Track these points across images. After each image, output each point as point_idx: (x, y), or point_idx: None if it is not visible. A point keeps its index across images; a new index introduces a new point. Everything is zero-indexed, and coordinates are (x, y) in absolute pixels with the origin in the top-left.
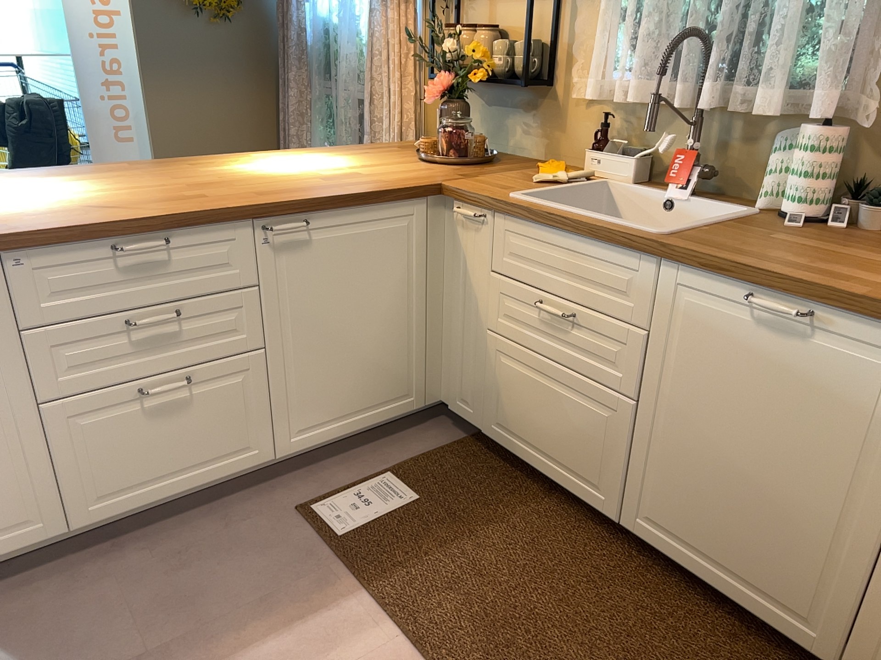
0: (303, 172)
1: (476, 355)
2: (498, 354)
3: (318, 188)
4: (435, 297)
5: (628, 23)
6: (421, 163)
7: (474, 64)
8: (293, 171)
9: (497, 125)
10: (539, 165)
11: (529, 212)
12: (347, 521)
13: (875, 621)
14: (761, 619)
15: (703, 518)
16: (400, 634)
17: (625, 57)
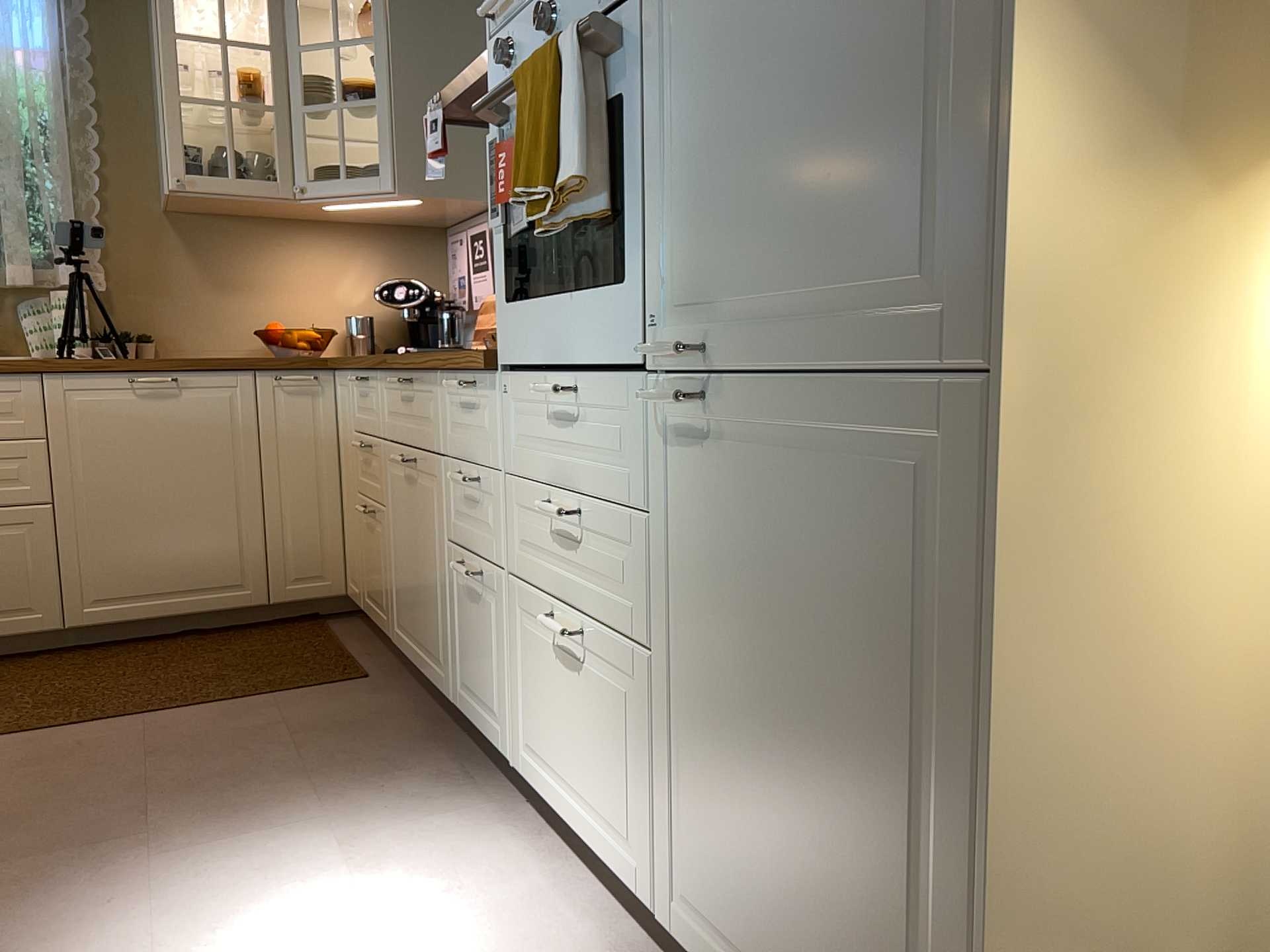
0: None
1: None
2: None
3: None
4: None
5: None
6: None
7: None
8: None
9: None
10: None
11: None
12: None
13: (275, 552)
14: (212, 610)
15: (144, 565)
16: None
17: None
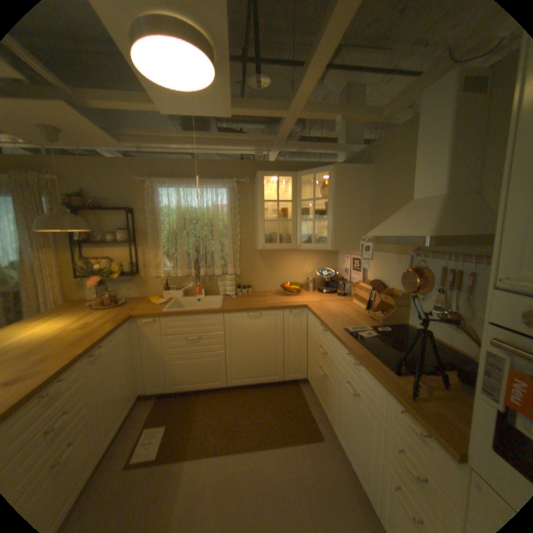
0: (60, 330)
1: (158, 367)
2: (170, 361)
3: (92, 332)
4: (132, 355)
5: (171, 255)
6: (100, 310)
7: (103, 270)
8: (52, 331)
9: (113, 289)
10: (150, 298)
11: (177, 313)
12: (151, 453)
13: (286, 365)
14: (267, 382)
15: (249, 368)
16: (208, 457)
17: (169, 263)
